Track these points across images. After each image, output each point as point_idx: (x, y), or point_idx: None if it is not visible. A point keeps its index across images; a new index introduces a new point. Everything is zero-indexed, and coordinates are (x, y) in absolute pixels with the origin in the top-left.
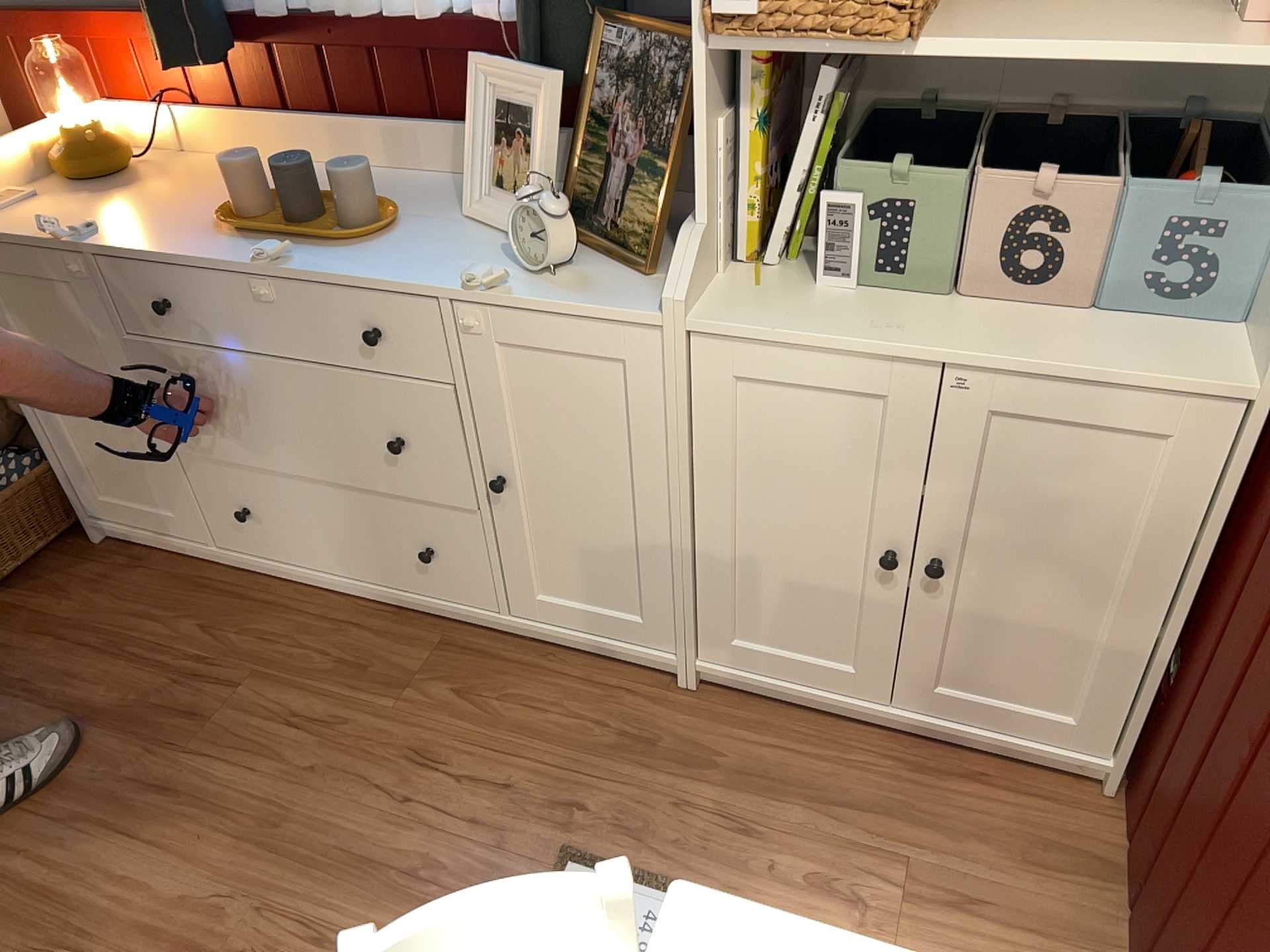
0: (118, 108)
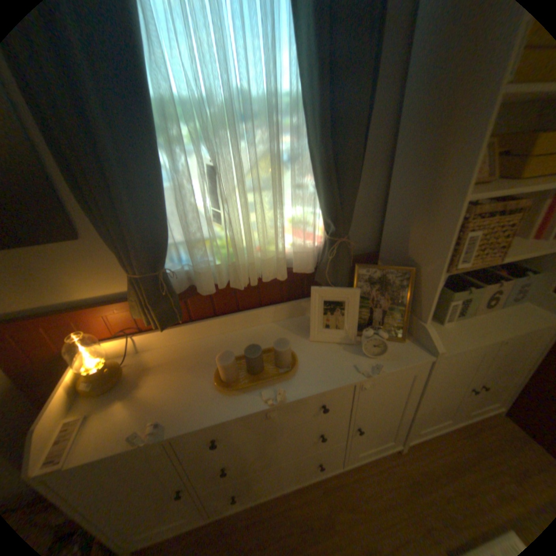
0: (101, 348)
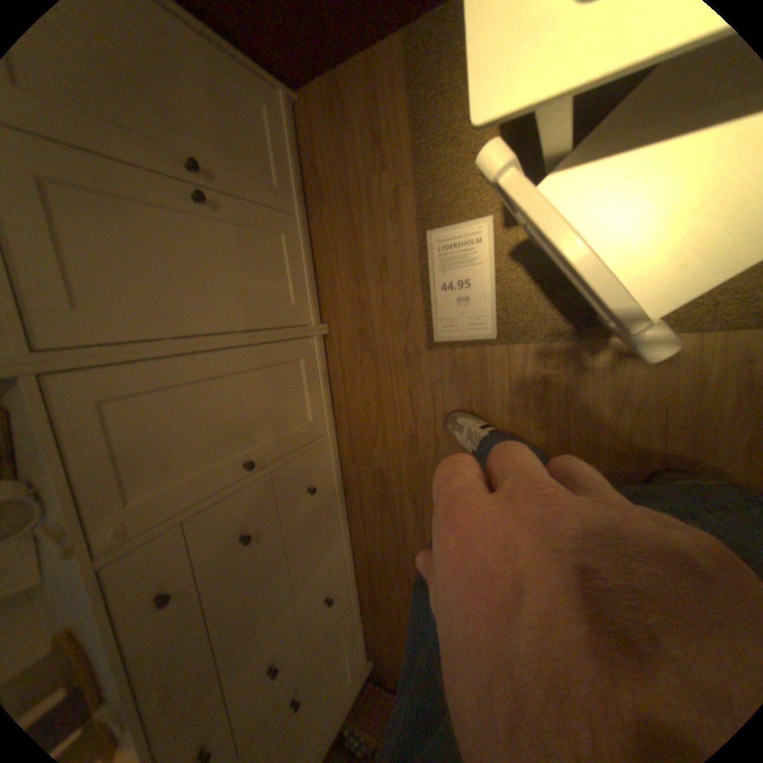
0: None
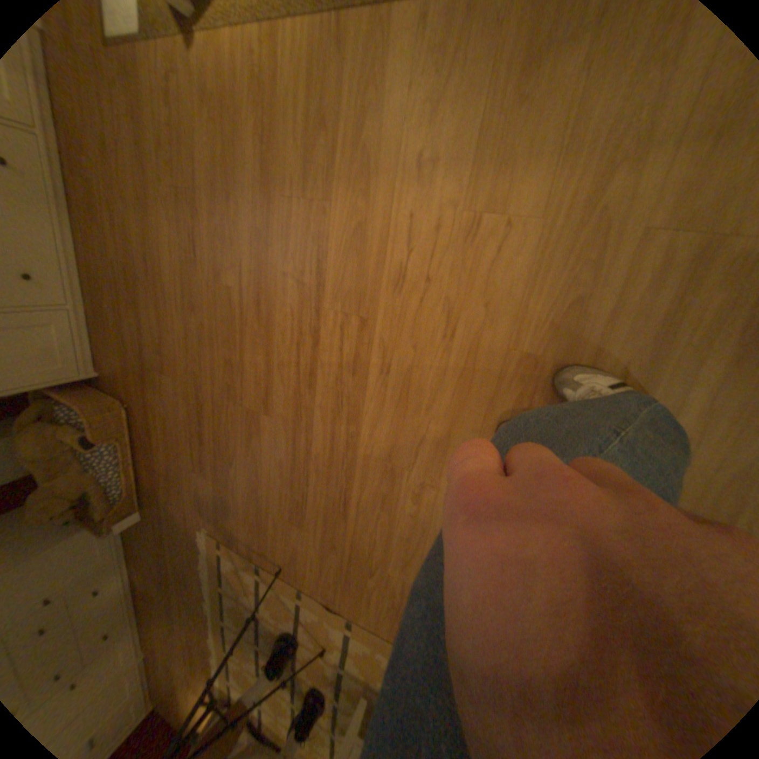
0: None
